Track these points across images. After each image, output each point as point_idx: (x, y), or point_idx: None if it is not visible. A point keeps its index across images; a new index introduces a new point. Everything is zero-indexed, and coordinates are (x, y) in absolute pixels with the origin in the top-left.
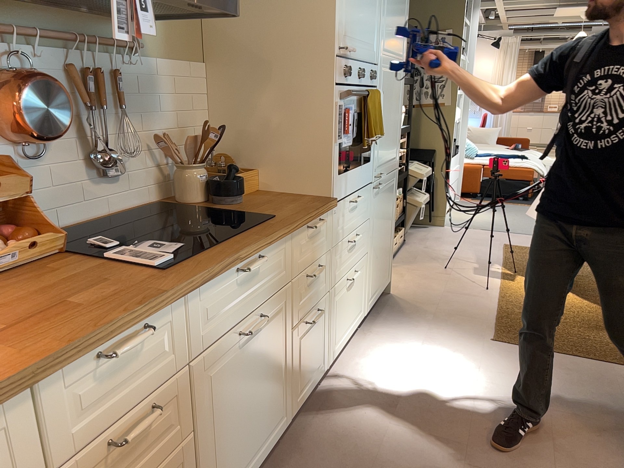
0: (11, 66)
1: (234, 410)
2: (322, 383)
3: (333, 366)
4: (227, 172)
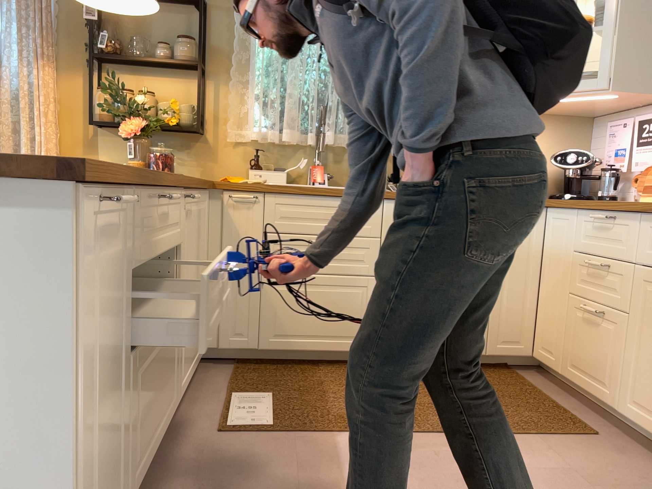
0: None
1: None
2: None
3: None
4: None
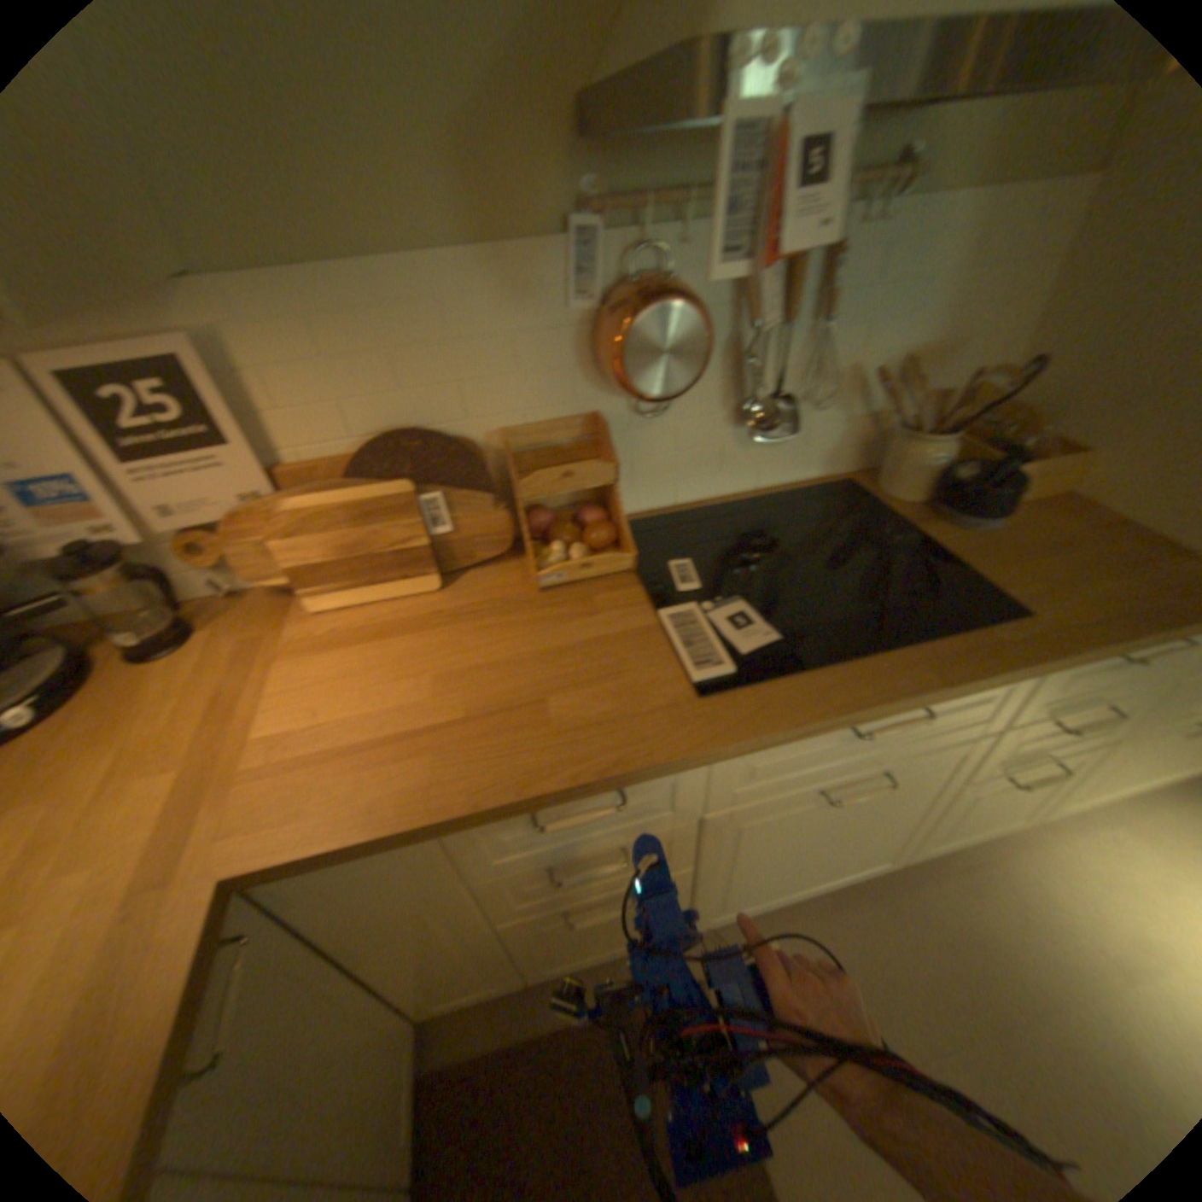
0: (629, 266)
1: (780, 856)
2: (1013, 833)
3: (1061, 817)
4: (1012, 442)
